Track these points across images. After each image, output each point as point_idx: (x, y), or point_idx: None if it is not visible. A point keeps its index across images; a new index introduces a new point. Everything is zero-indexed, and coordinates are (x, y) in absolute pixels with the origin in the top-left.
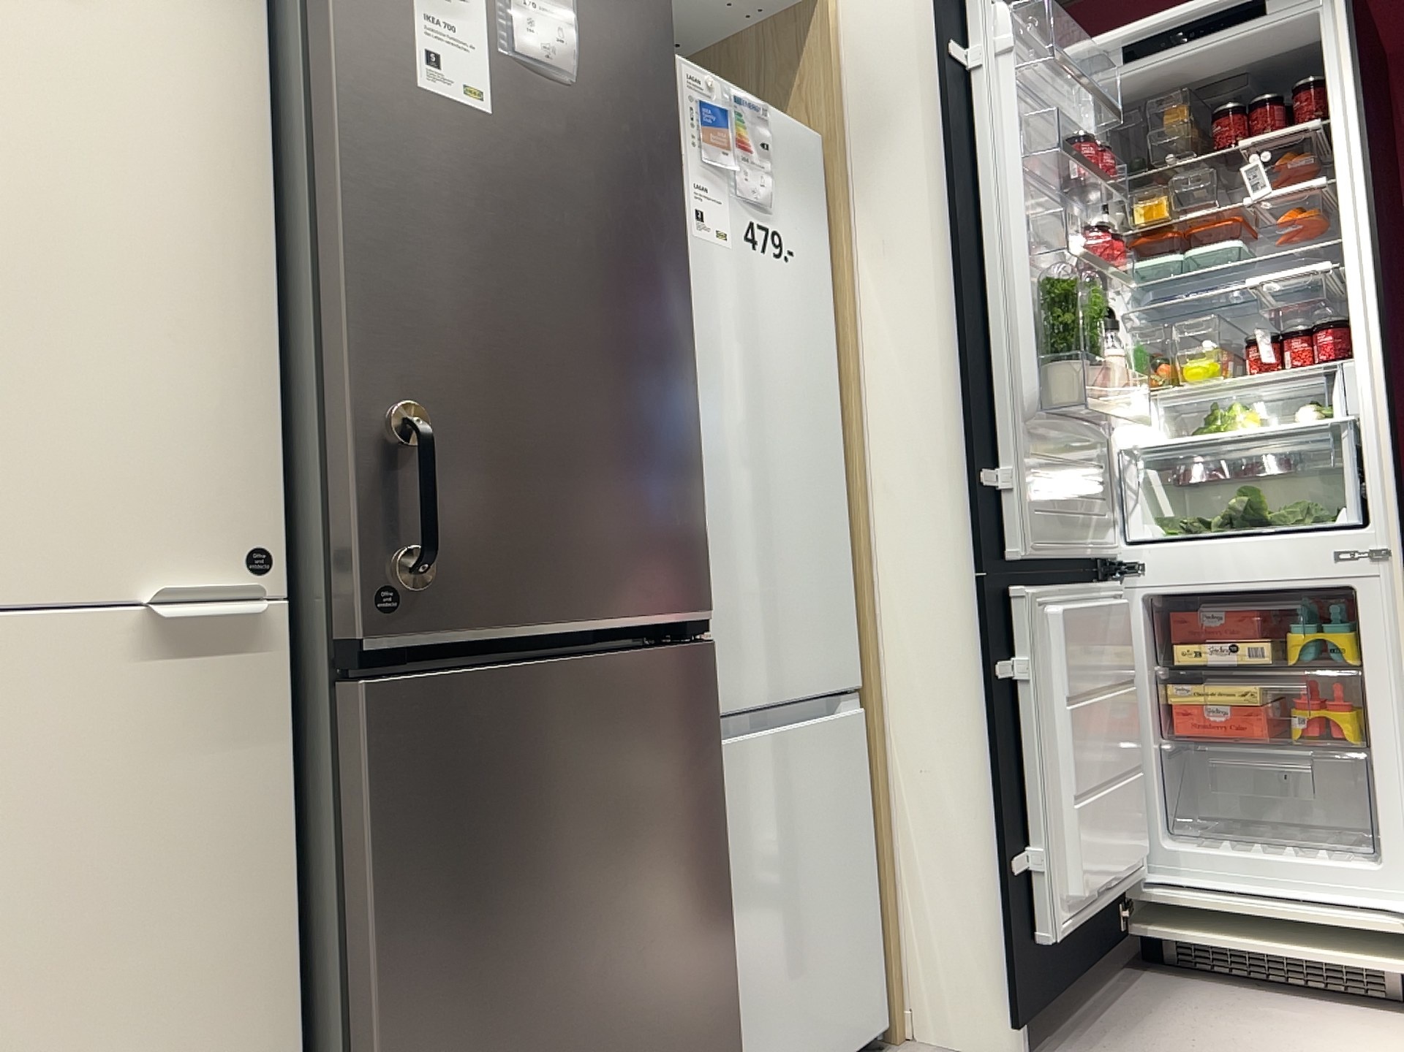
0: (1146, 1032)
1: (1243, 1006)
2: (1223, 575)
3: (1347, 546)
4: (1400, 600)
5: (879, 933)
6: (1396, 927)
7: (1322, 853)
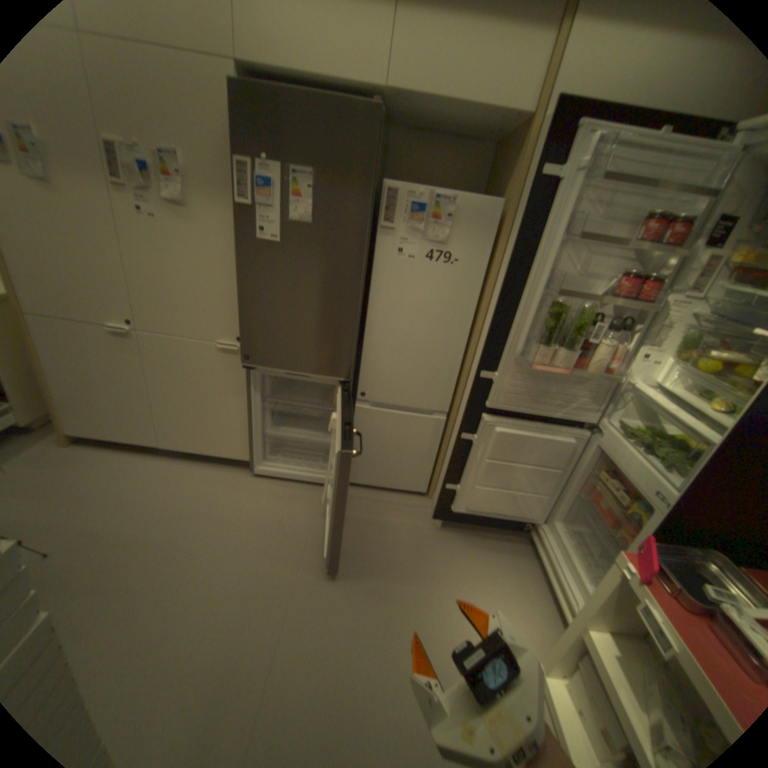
0: (480, 552)
1: (524, 578)
2: (620, 461)
3: (663, 493)
4: (653, 531)
5: (433, 472)
6: (575, 613)
7: (595, 575)
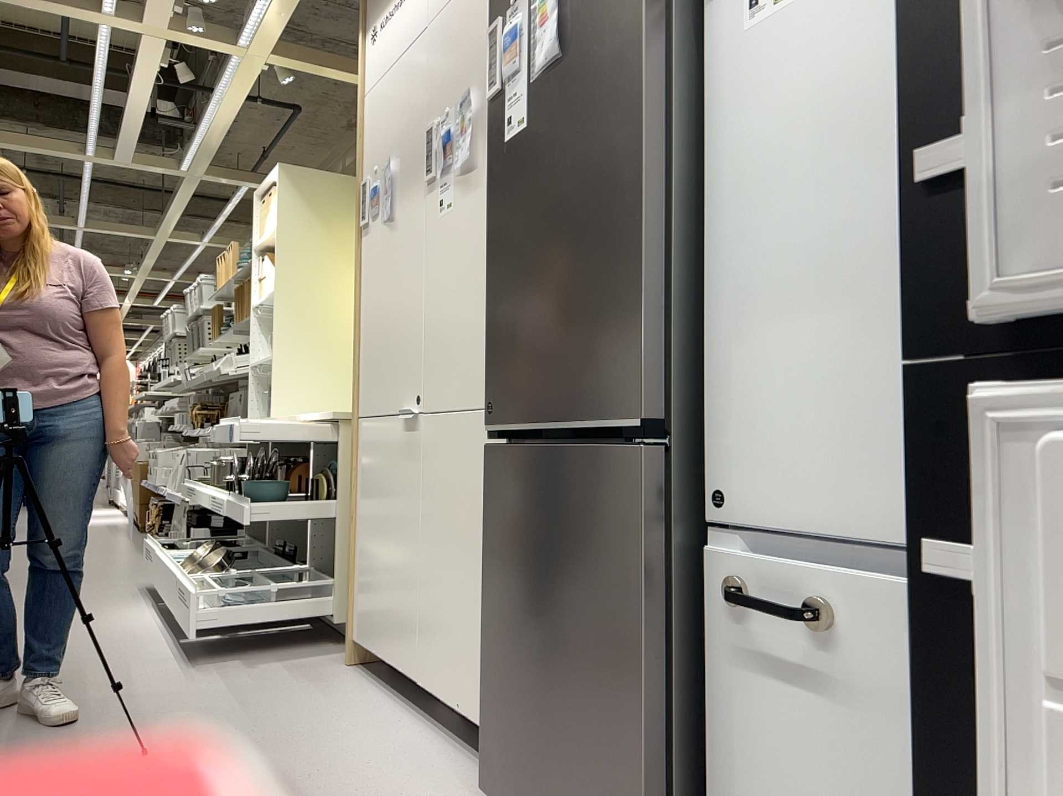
0: None
1: None
2: None
3: None
4: None
5: None
6: None
7: None
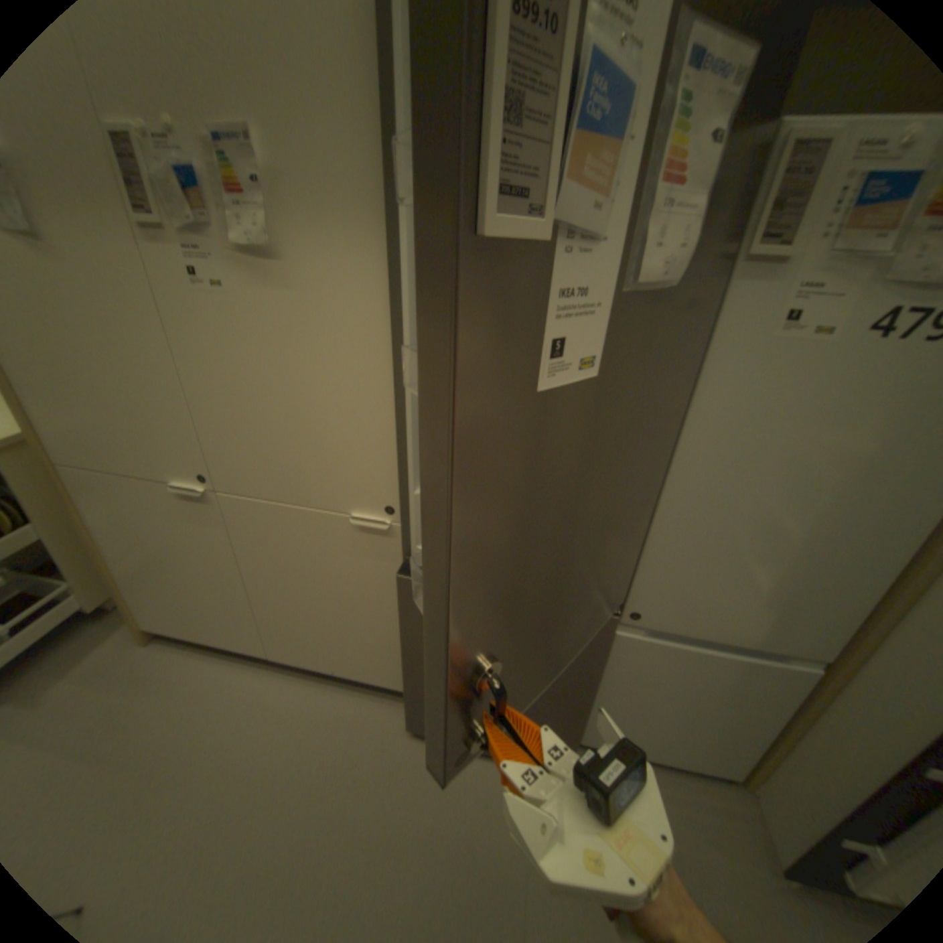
0: None
1: None
2: None
3: None
4: None
5: (765, 750)
6: None
7: None
